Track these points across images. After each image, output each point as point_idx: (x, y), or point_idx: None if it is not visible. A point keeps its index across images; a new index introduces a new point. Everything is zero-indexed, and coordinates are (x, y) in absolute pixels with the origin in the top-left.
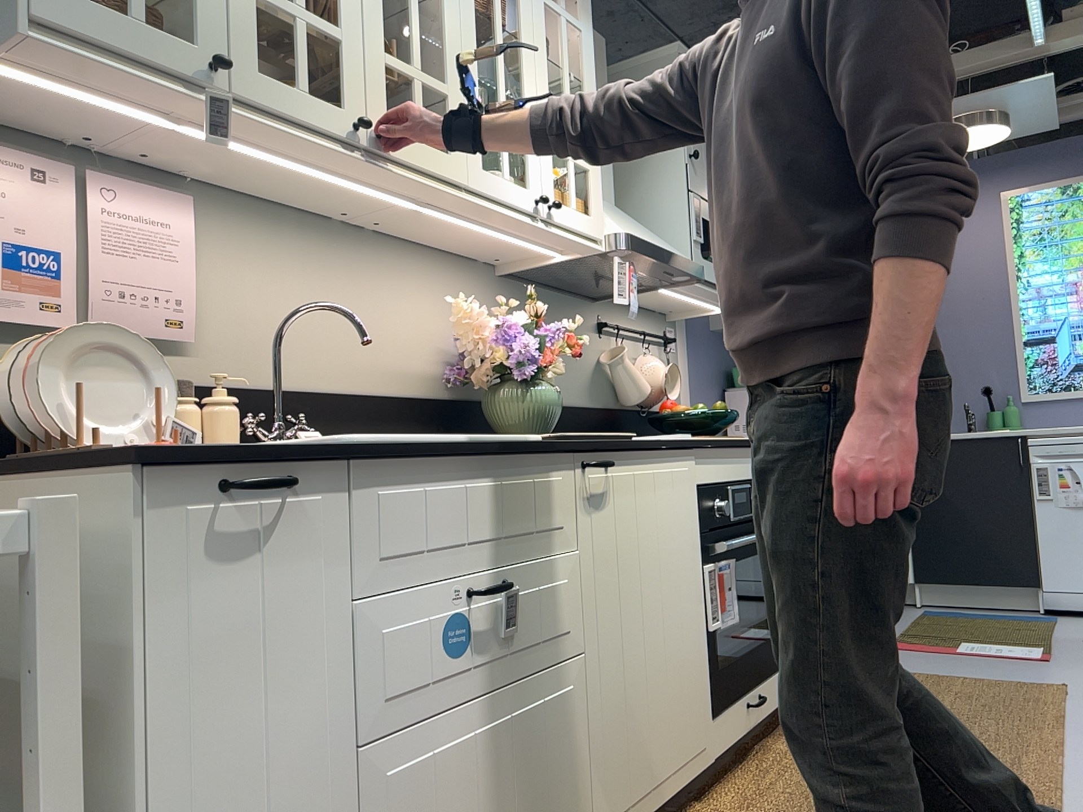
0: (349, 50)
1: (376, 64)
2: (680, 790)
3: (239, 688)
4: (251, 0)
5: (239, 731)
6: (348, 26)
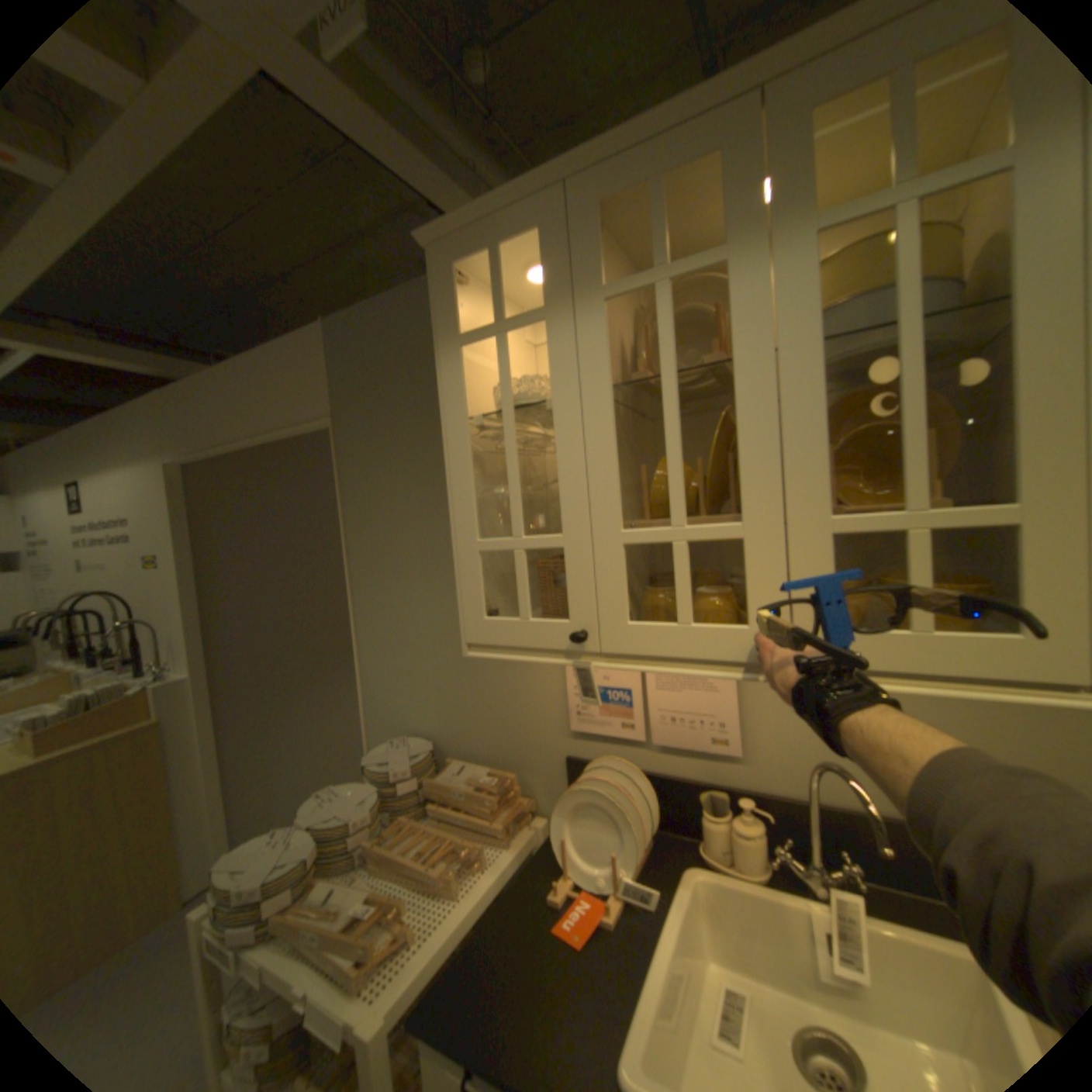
0: (757, 546)
1: (812, 543)
2: None
3: None
4: (618, 551)
5: None
6: (755, 512)
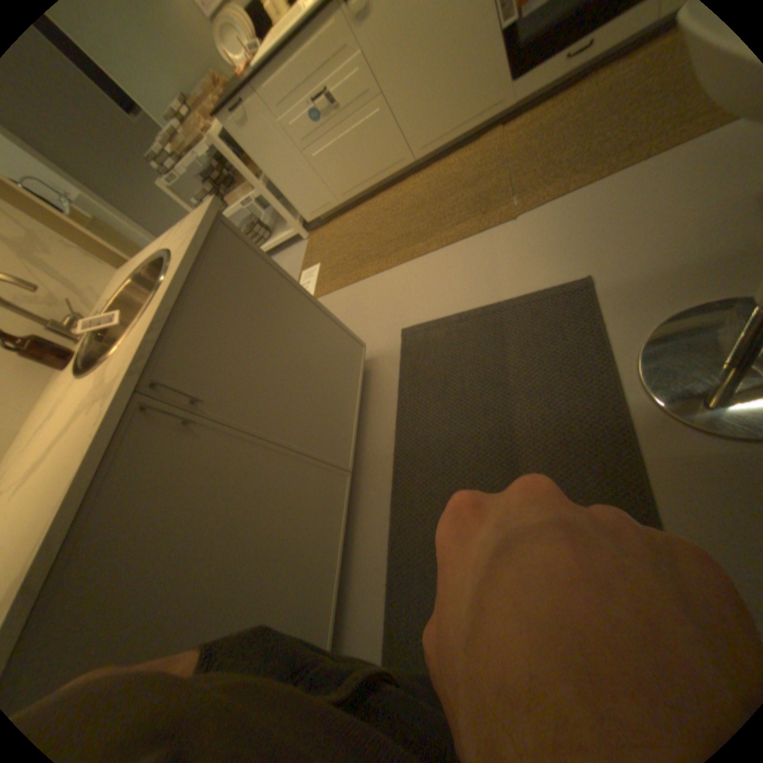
0: None
1: None
2: (478, 124)
3: (266, 147)
4: None
5: (272, 155)
6: None
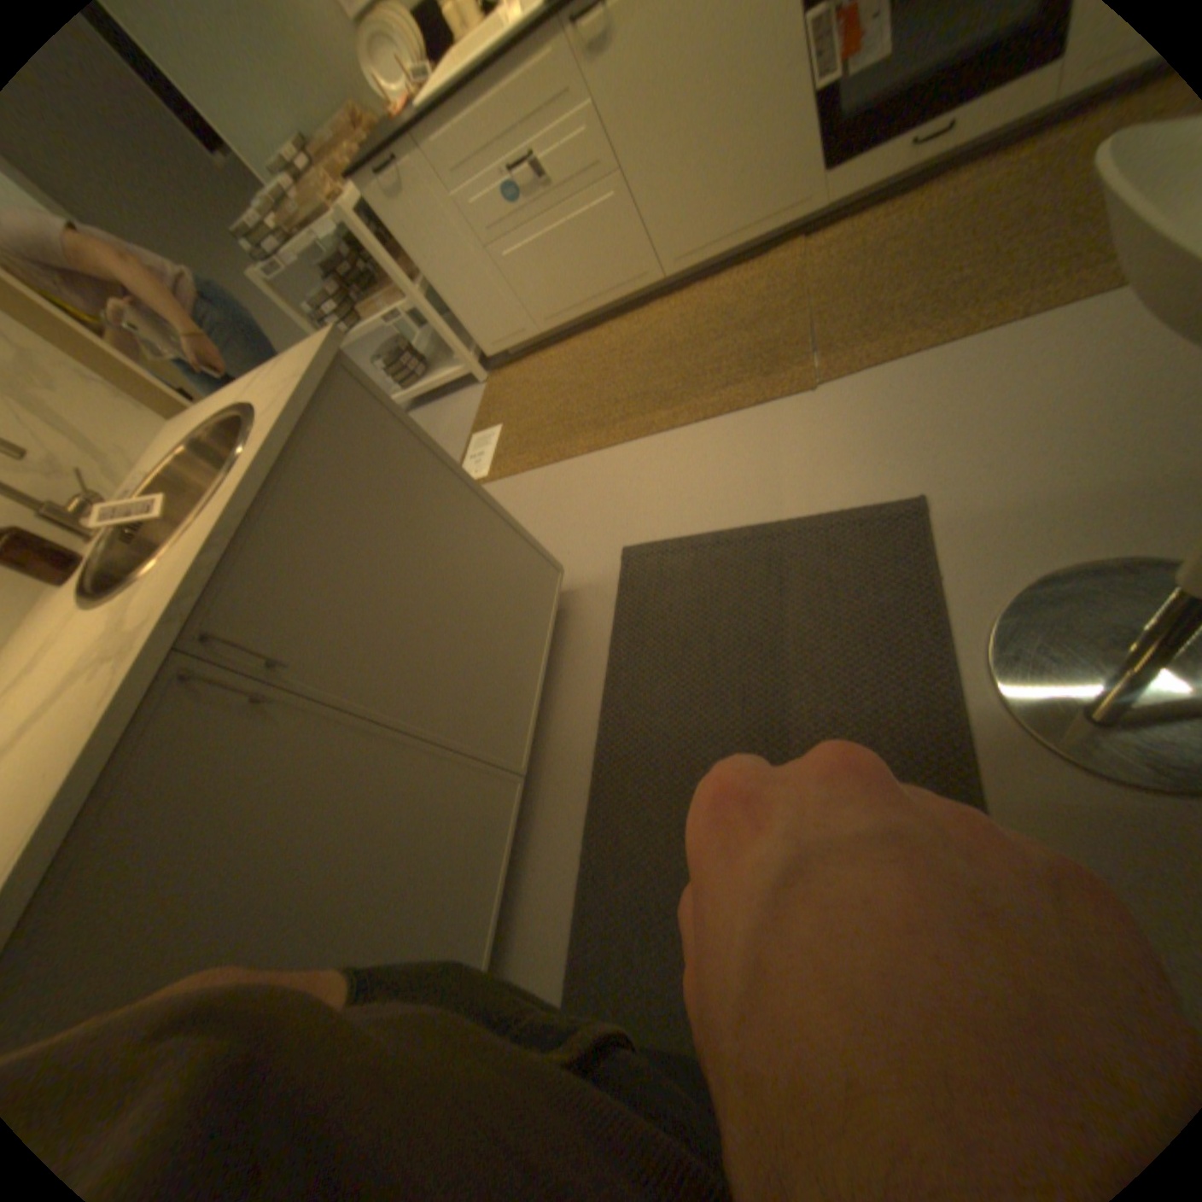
0: None
1: None
2: (767, 230)
3: (428, 235)
4: None
5: (437, 247)
6: None
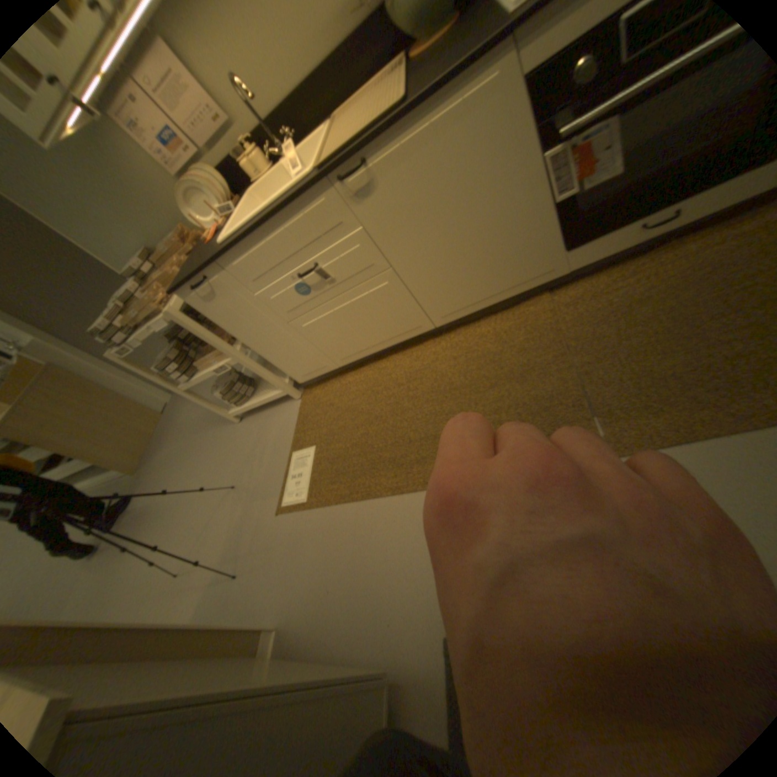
0: None
1: None
2: (518, 293)
3: (243, 319)
4: None
5: (252, 326)
6: None
